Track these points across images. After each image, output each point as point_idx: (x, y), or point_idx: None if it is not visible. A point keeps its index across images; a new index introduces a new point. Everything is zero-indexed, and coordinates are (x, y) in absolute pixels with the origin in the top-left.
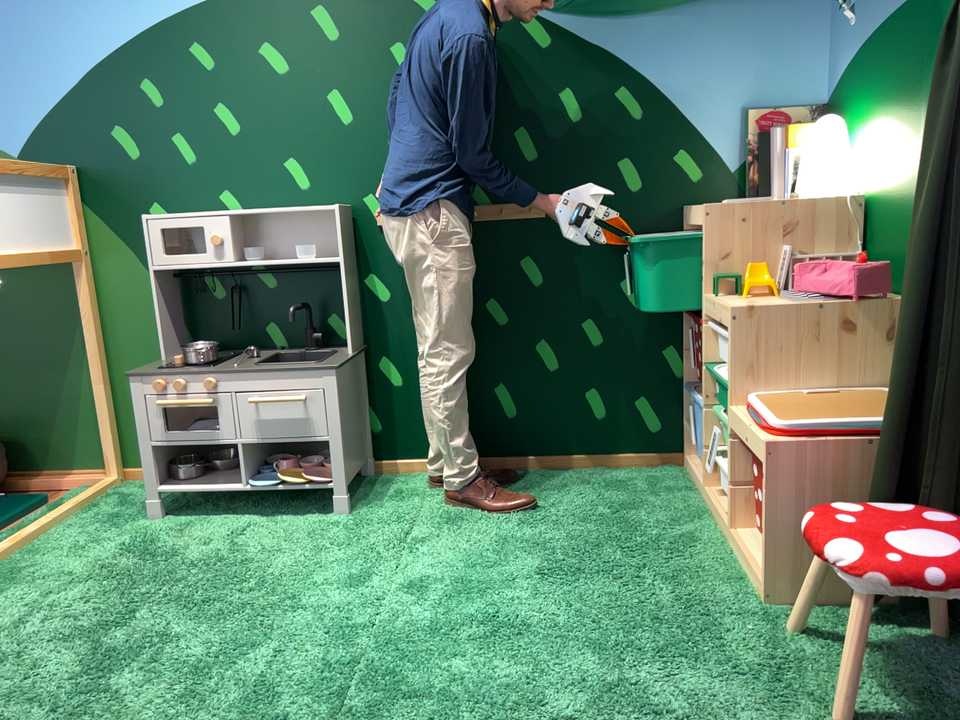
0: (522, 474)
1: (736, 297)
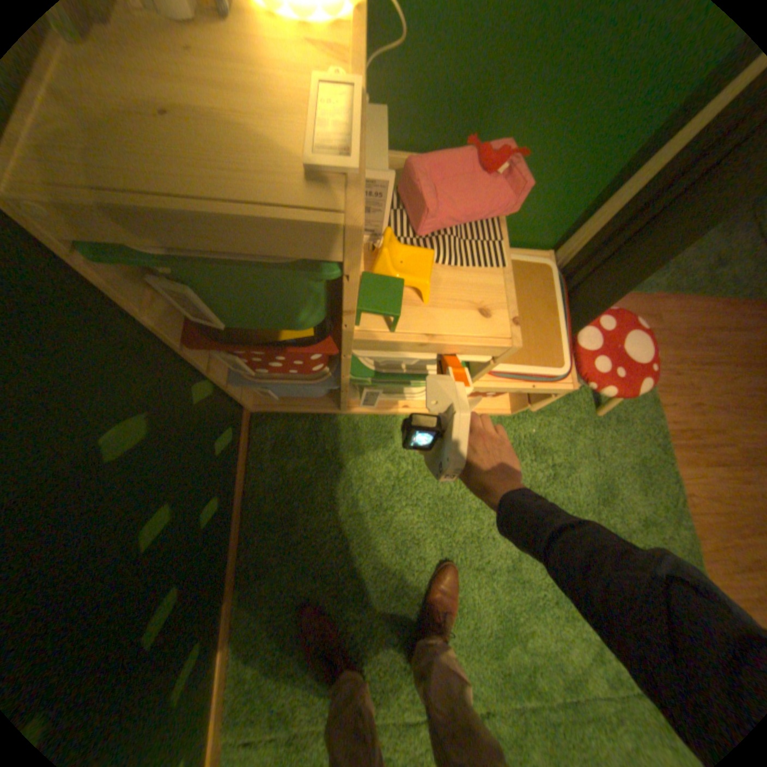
0: (244, 602)
1: (408, 305)
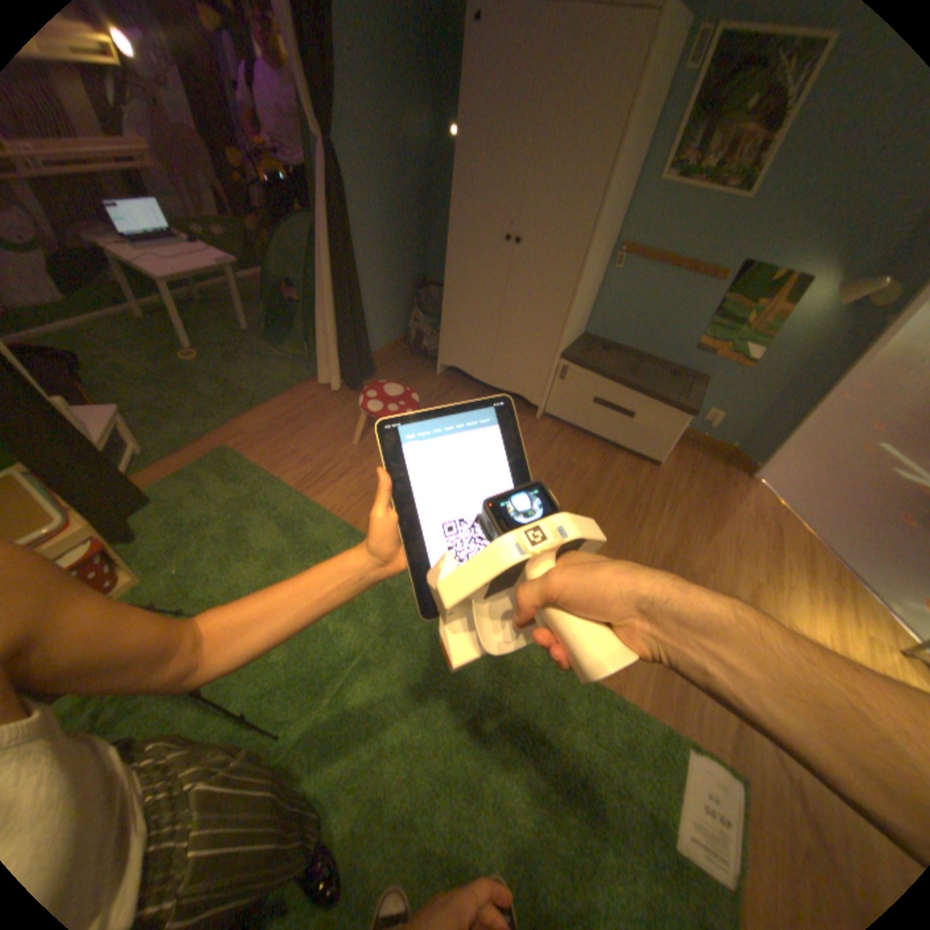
0: None
1: None
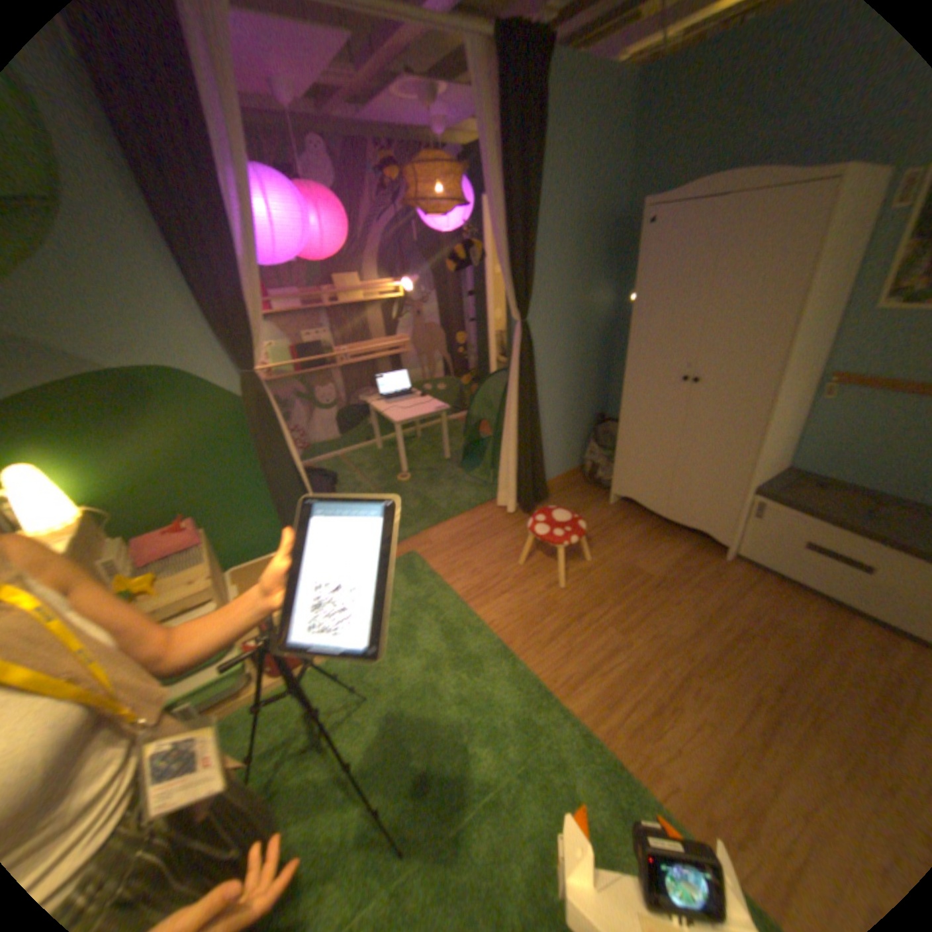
0: None
1: (141, 604)
